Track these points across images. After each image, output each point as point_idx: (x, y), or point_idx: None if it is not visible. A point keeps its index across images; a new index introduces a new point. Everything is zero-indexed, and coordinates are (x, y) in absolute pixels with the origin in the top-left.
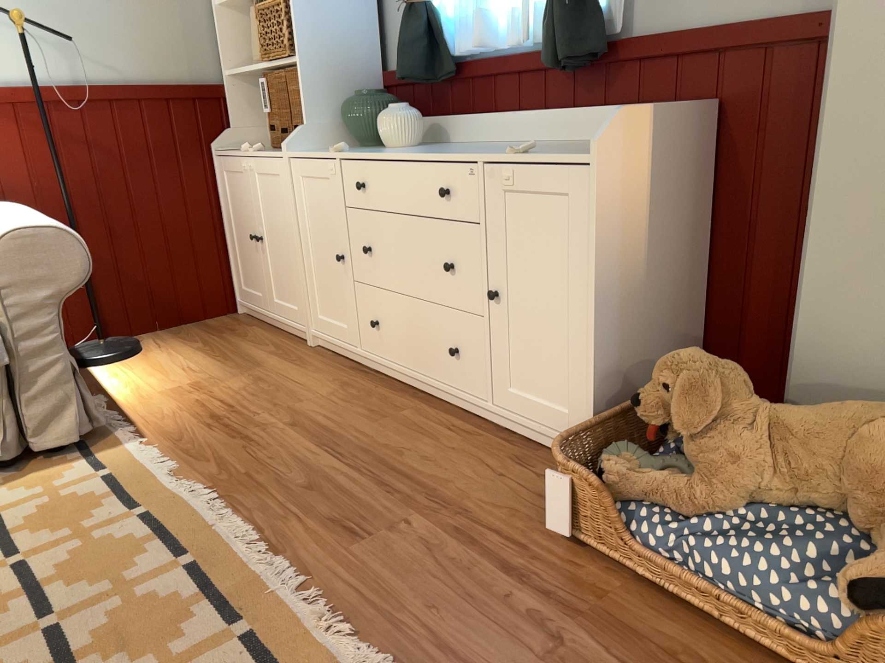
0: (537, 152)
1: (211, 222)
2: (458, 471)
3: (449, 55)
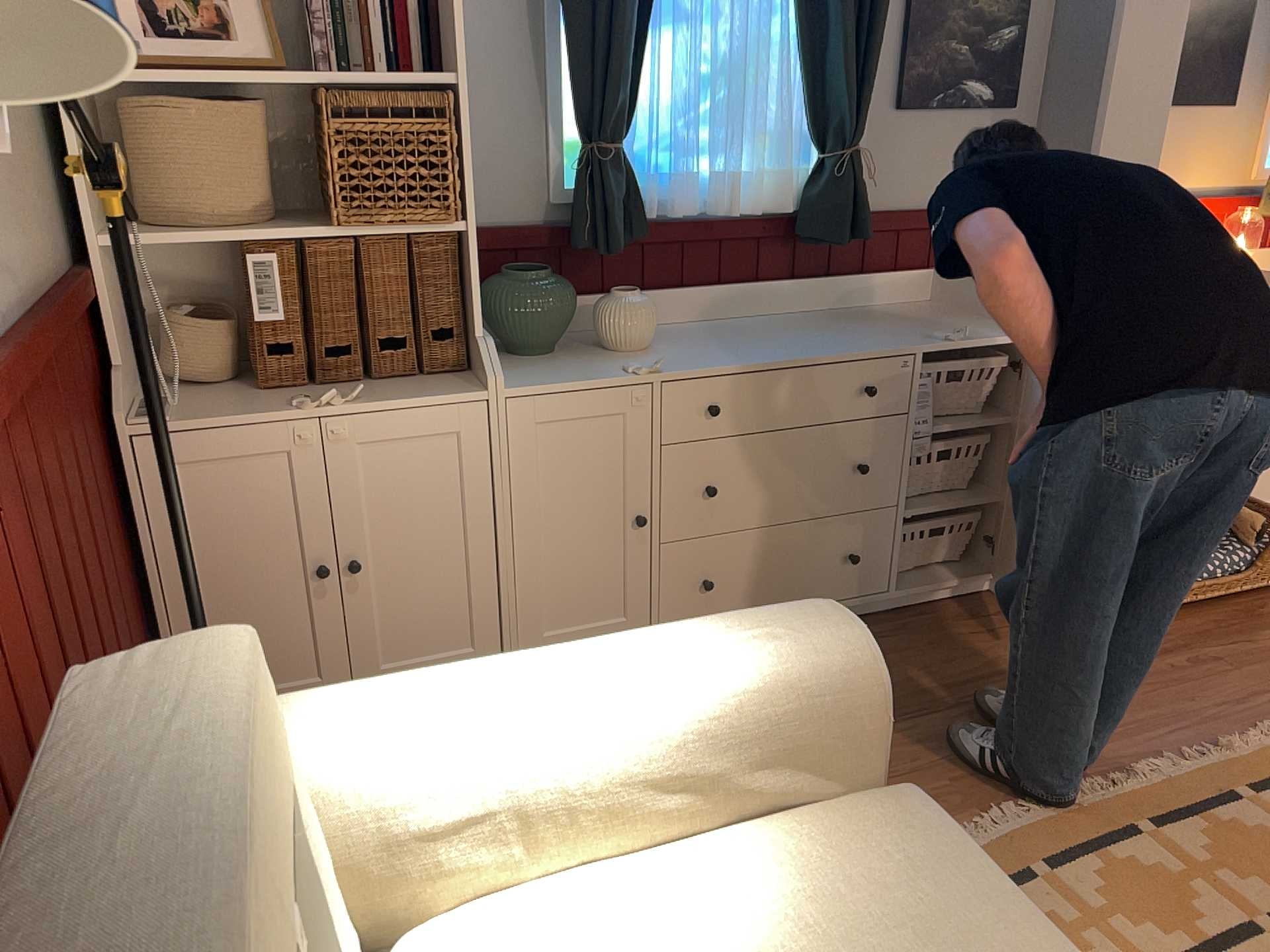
0: (965, 336)
1: (132, 590)
2: (978, 649)
3: (643, 215)
